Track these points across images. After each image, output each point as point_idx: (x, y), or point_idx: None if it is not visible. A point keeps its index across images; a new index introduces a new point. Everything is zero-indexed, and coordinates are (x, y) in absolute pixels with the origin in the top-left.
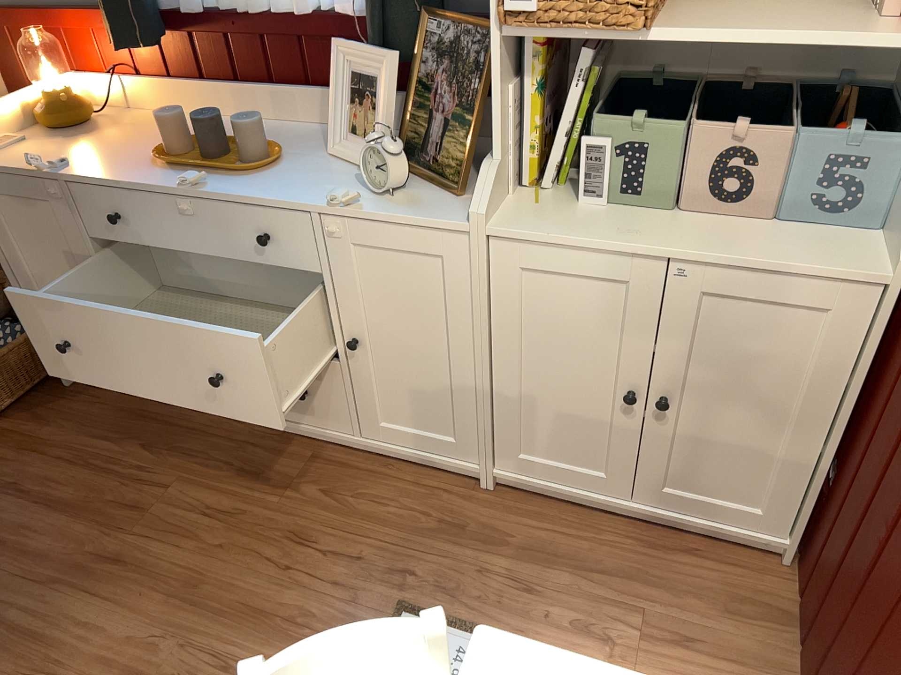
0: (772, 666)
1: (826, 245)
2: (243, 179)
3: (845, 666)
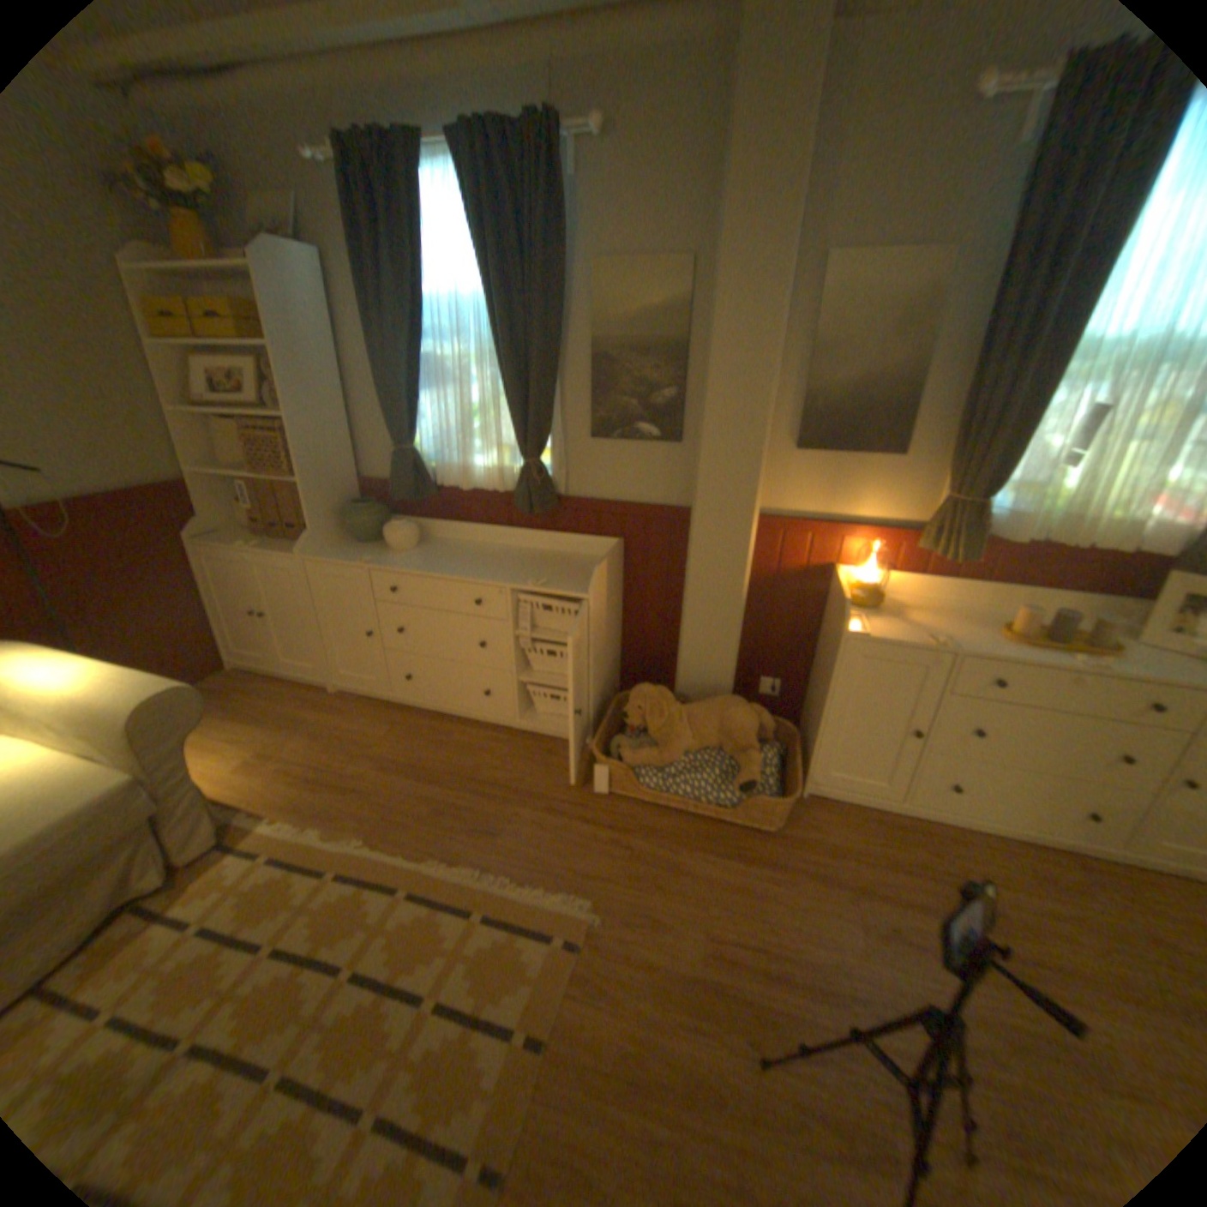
0: None
1: None
2: (1115, 660)
3: None
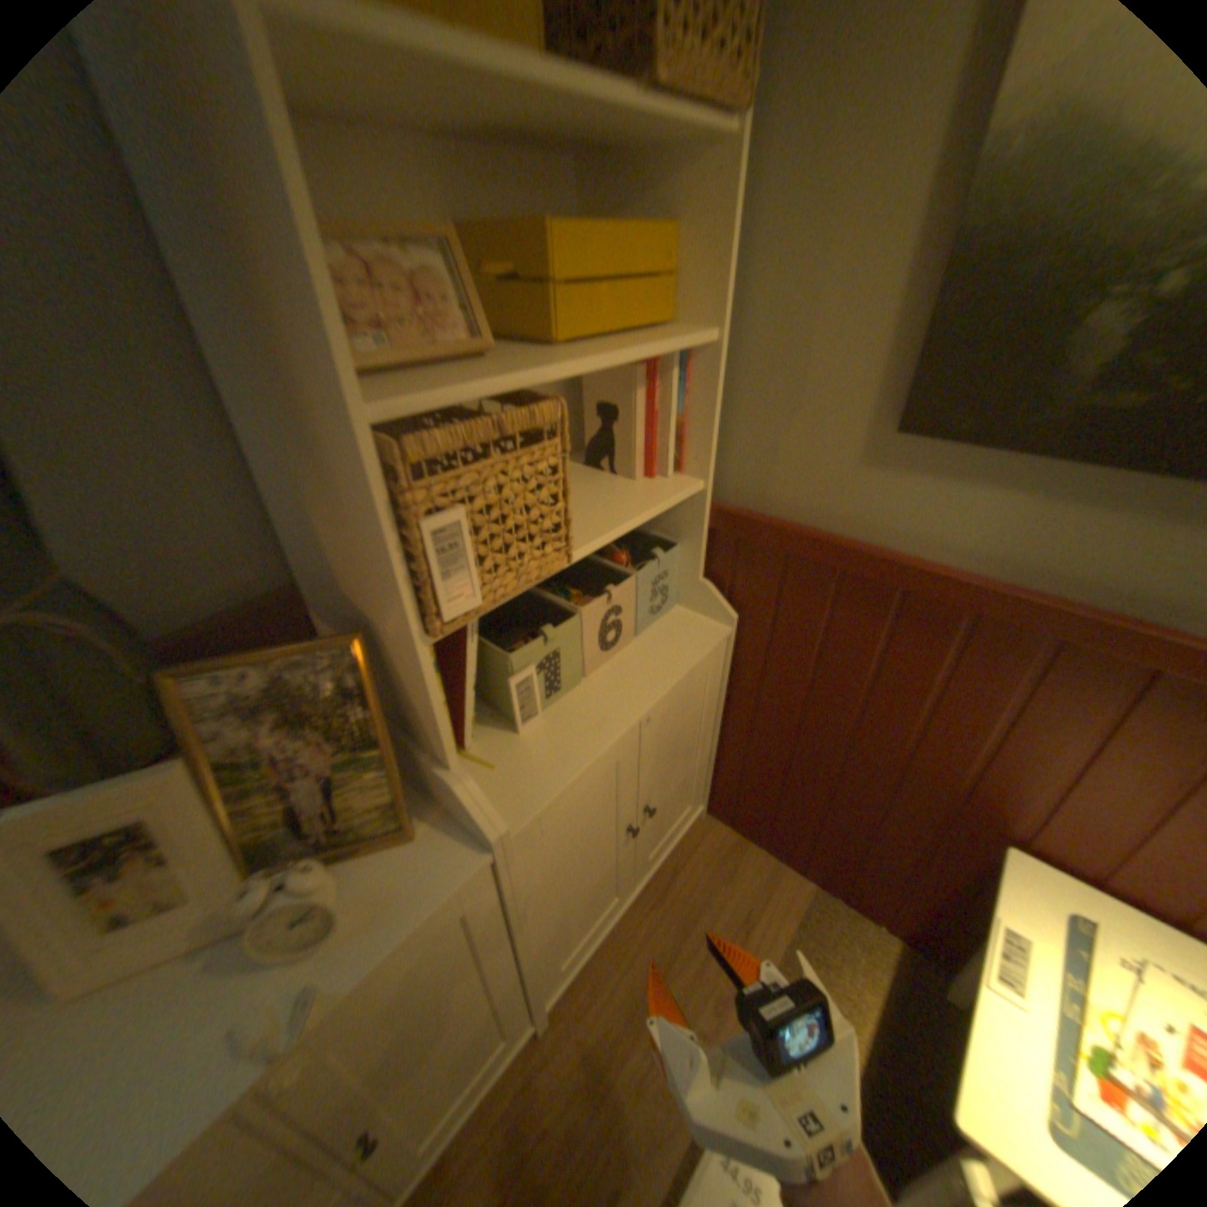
0: (779, 878)
1: (679, 631)
2: None
3: (863, 838)
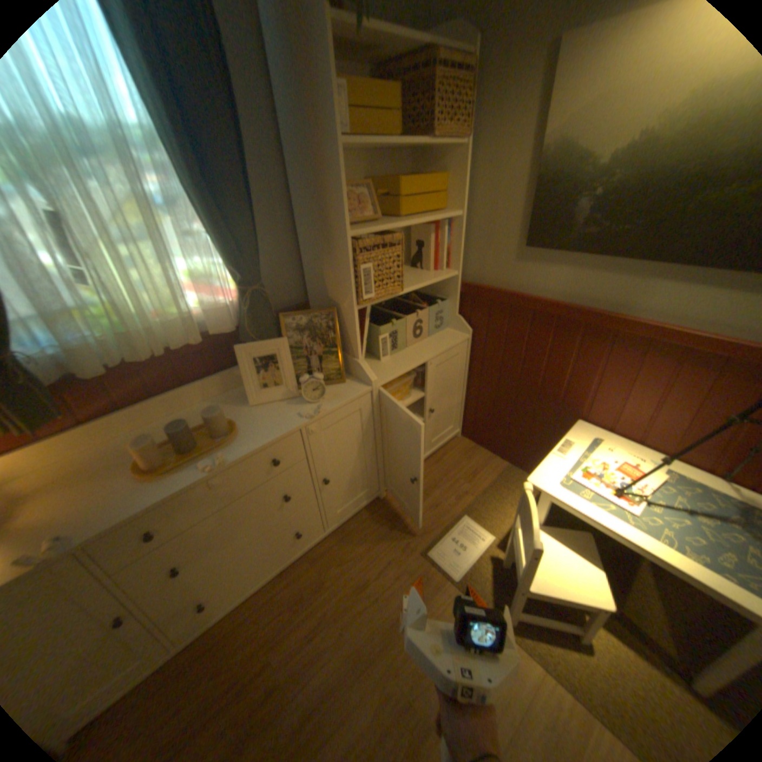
0: (492, 460)
1: (446, 336)
2: (231, 444)
3: (526, 432)
